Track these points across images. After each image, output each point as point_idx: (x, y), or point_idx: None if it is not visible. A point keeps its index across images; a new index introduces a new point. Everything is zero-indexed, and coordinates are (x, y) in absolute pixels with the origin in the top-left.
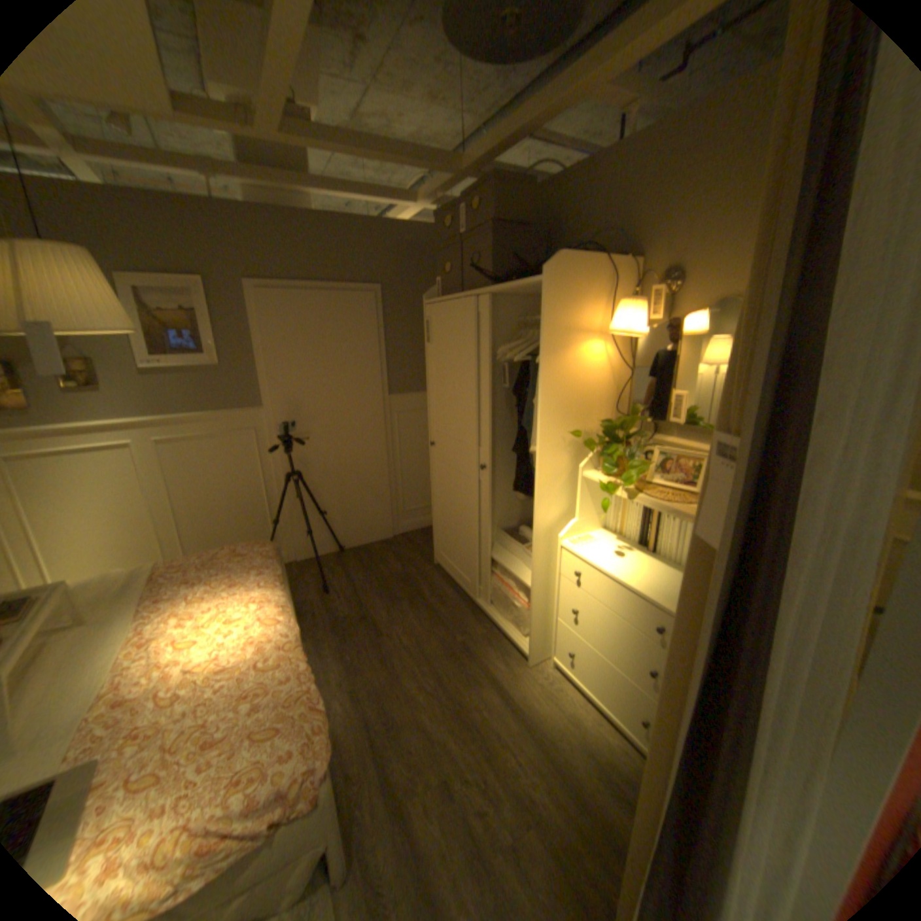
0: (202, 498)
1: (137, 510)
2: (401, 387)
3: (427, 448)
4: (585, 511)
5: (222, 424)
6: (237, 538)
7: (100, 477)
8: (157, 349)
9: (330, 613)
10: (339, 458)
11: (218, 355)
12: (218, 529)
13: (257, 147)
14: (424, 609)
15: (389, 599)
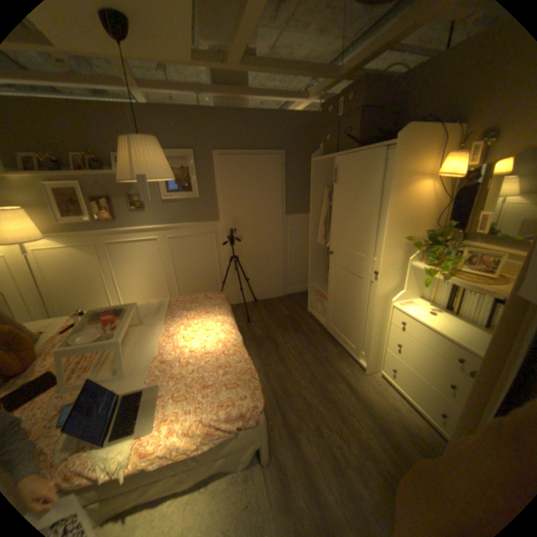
0: (188, 268)
1: (159, 272)
2: (292, 210)
3: (305, 246)
4: (410, 286)
5: (199, 229)
6: (204, 290)
7: (144, 254)
8: (171, 189)
9: (252, 333)
10: (257, 250)
11: (199, 192)
12: (195, 284)
13: (222, 74)
14: (303, 336)
15: (283, 329)
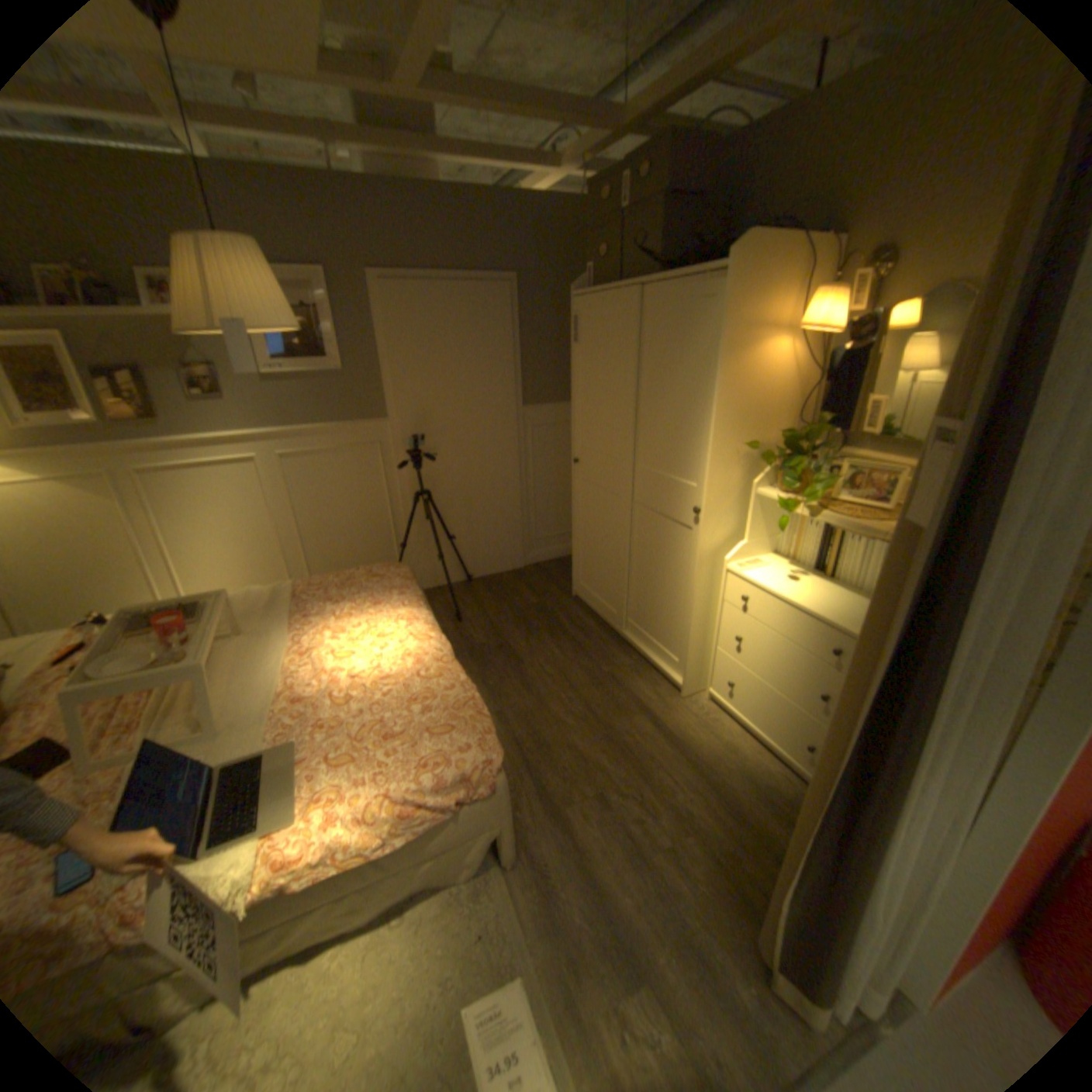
0: (328, 519)
1: (264, 529)
2: (537, 397)
3: (563, 469)
4: (755, 534)
5: (347, 437)
6: (363, 562)
7: (228, 493)
8: (280, 352)
9: (467, 640)
10: (468, 478)
11: (342, 359)
12: (344, 552)
13: (379, 104)
14: (565, 640)
15: (527, 629)
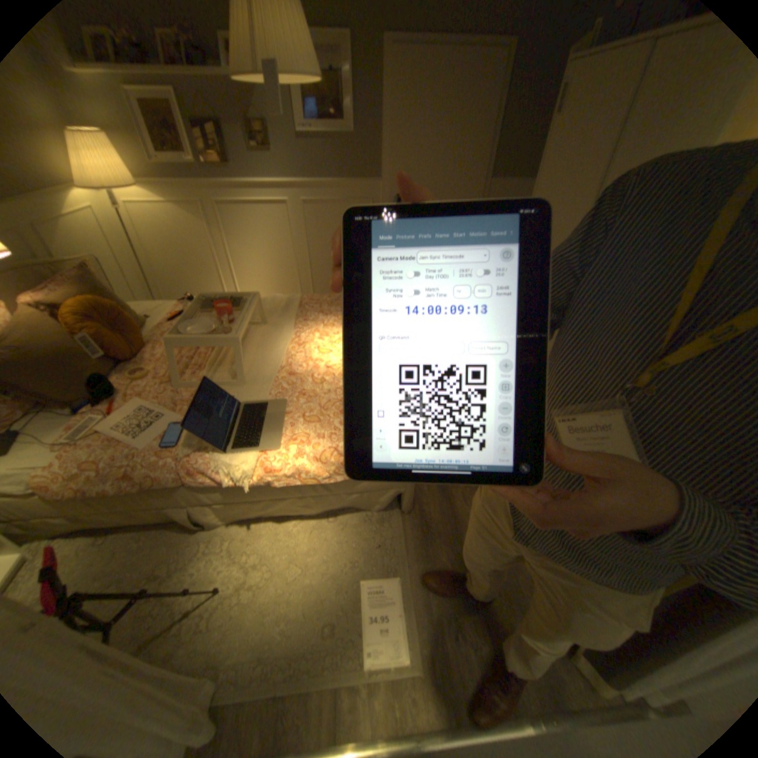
0: (329, 254)
1: (288, 255)
2: (505, 170)
3: None
4: None
5: (349, 192)
6: None
7: (268, 226)
8: (310, 113)
9: None
10: None
11: (354, 122)
12: None
13: None
14: None
15: None
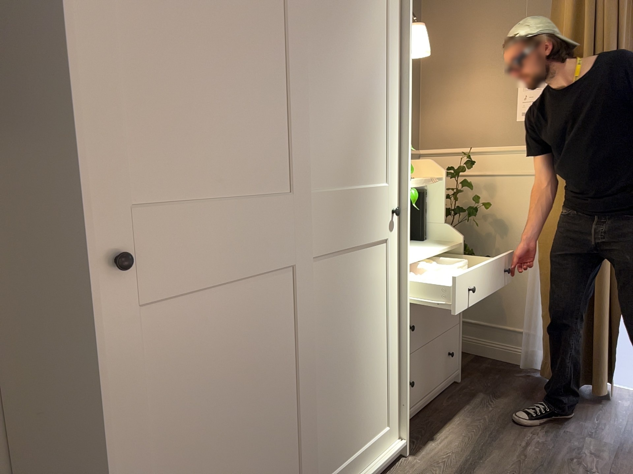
0: None
1: None
2: None
3: None
4: None
5: None
6: None
7: None
8: None
9: None
10: None
11: None
12: None
13: None
14: None
15: None
